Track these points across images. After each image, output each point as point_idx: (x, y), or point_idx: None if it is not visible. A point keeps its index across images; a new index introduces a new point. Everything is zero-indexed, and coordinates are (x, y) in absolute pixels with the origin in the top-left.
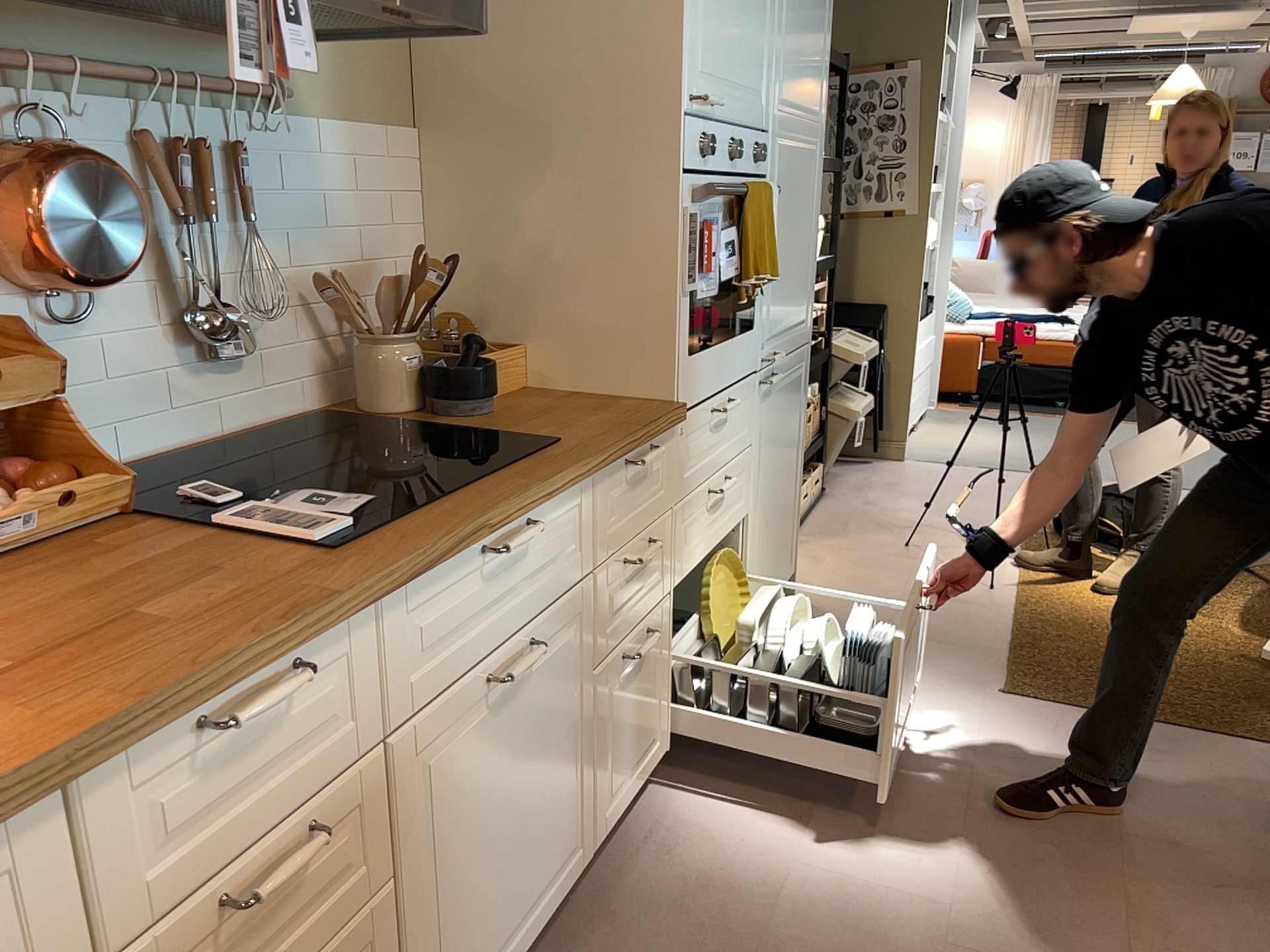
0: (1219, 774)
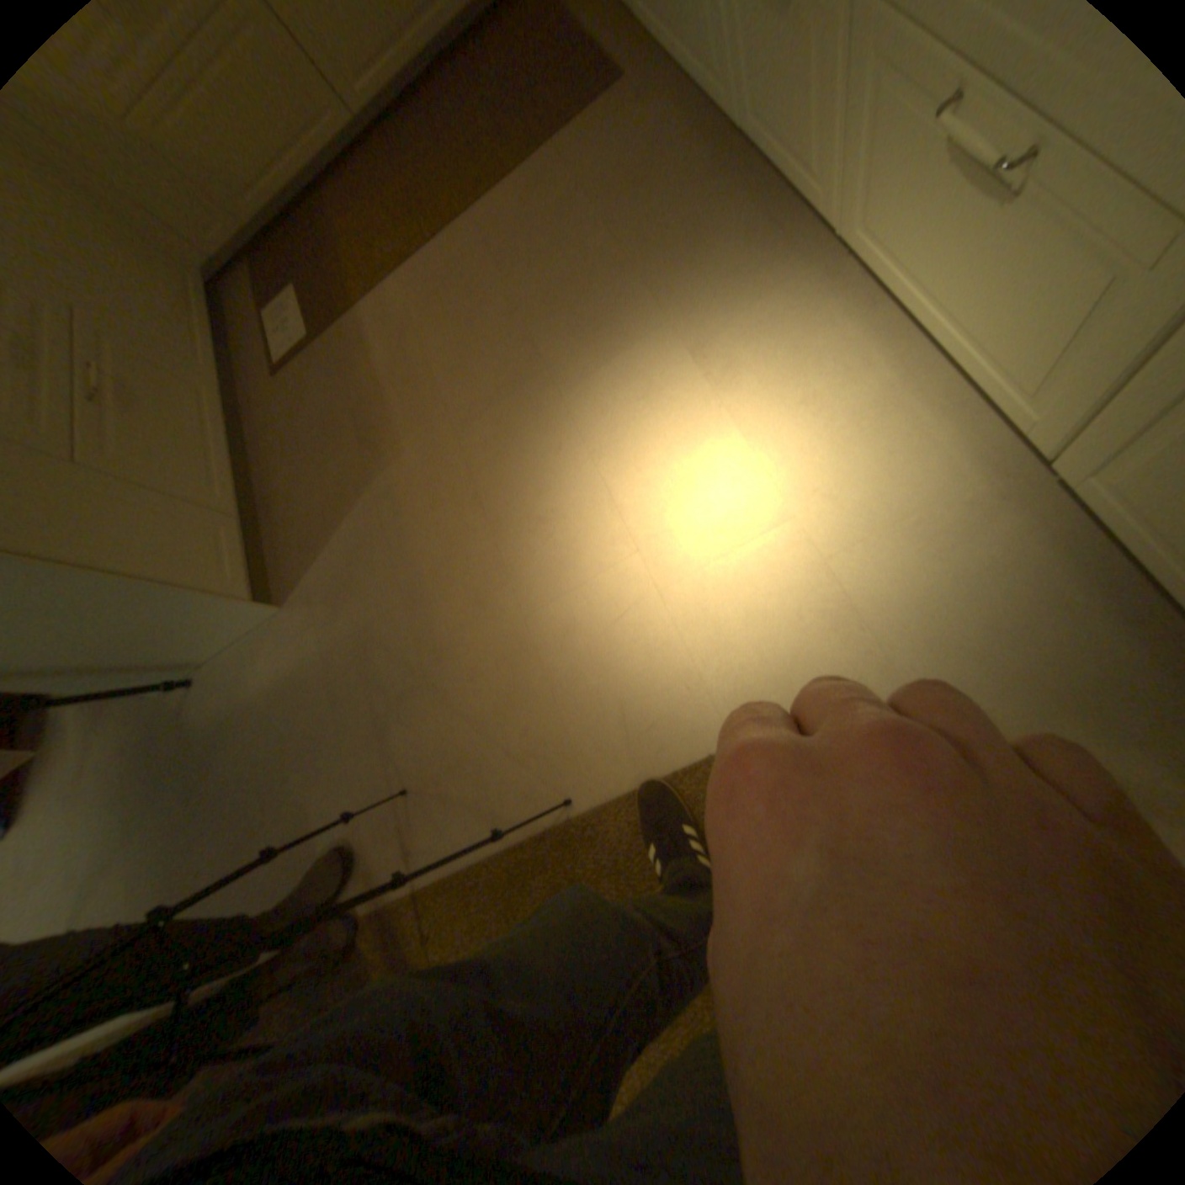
0: (480, 763)
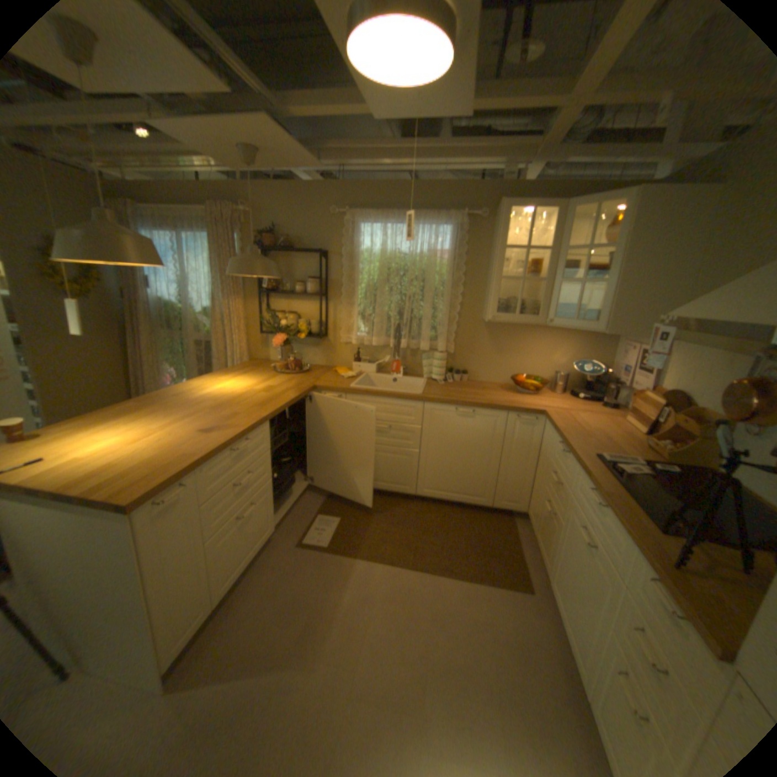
0: None
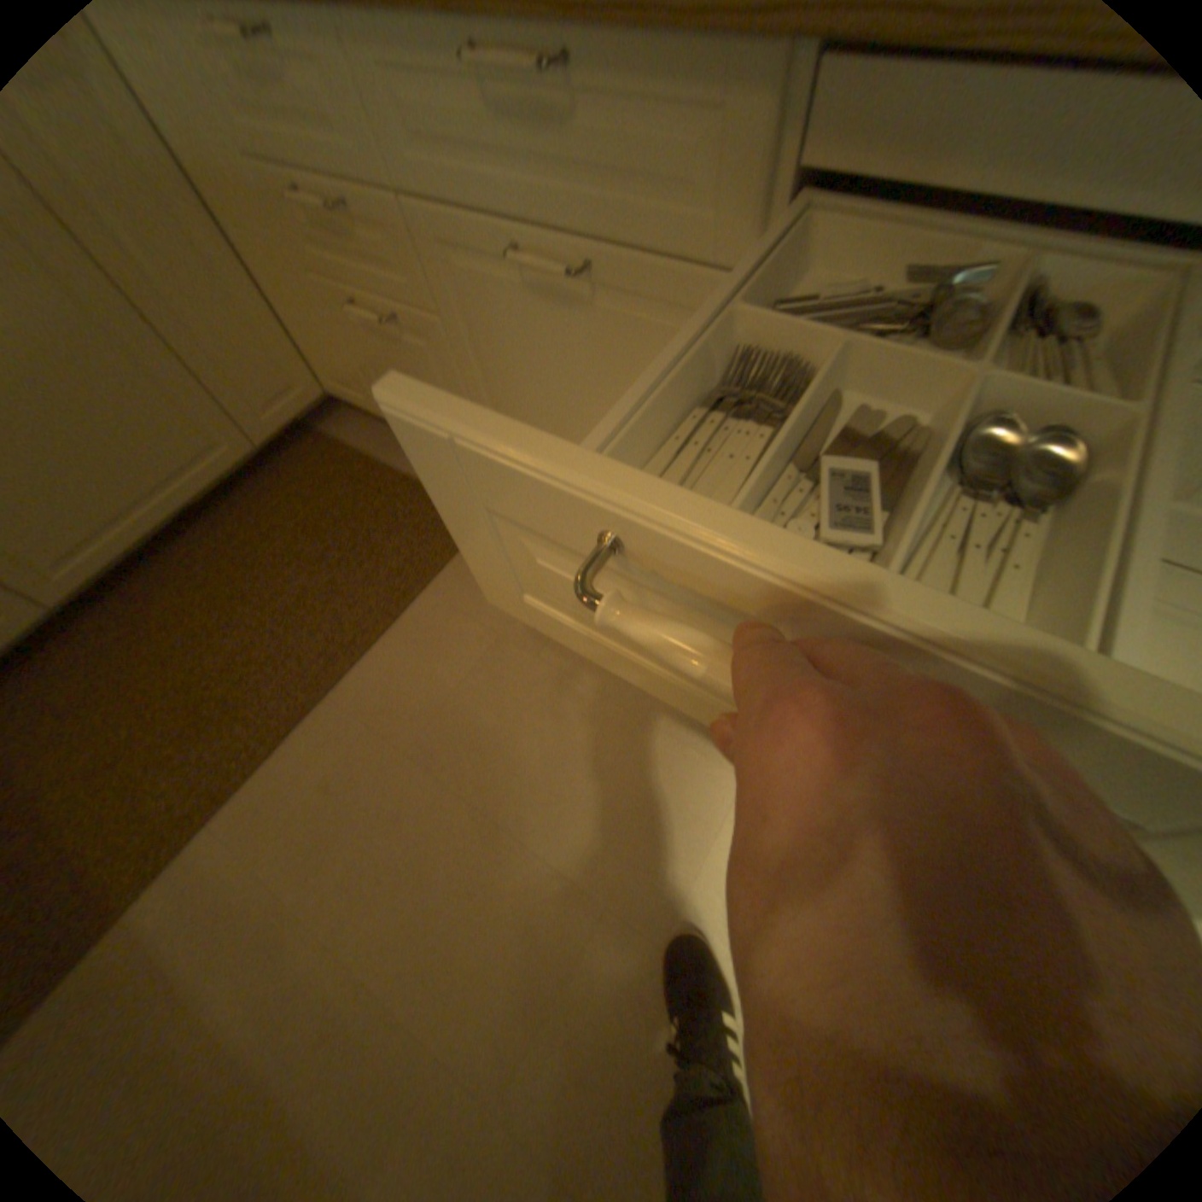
0: None
